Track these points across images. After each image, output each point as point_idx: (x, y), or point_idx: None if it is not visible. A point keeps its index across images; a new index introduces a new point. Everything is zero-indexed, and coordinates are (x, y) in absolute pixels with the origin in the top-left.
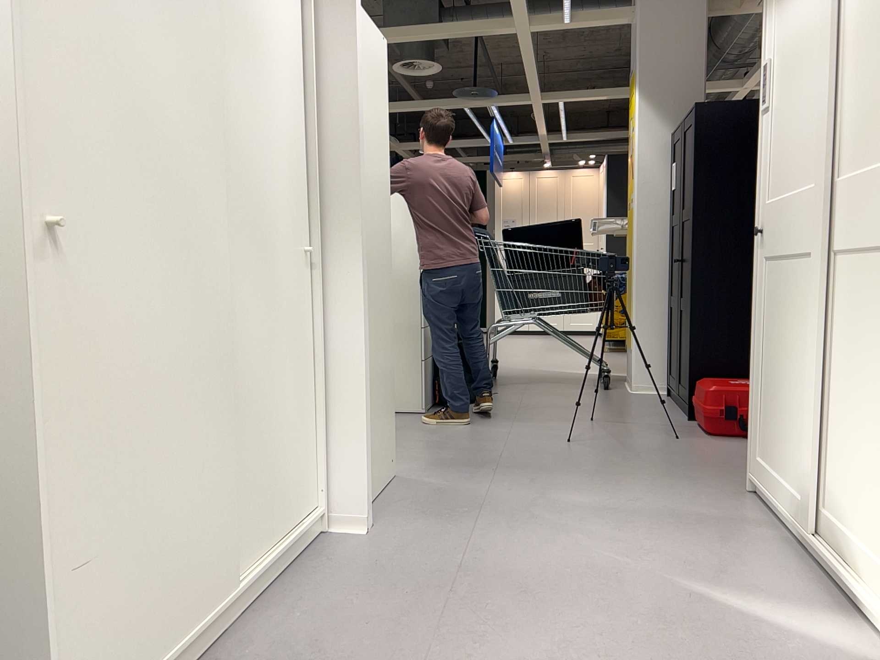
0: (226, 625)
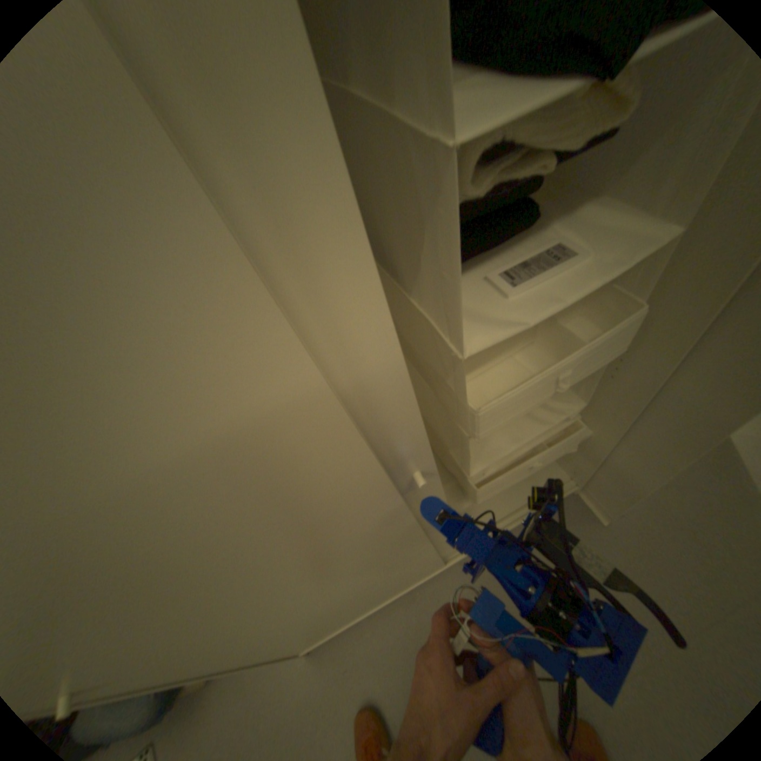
0: (431, 578)
